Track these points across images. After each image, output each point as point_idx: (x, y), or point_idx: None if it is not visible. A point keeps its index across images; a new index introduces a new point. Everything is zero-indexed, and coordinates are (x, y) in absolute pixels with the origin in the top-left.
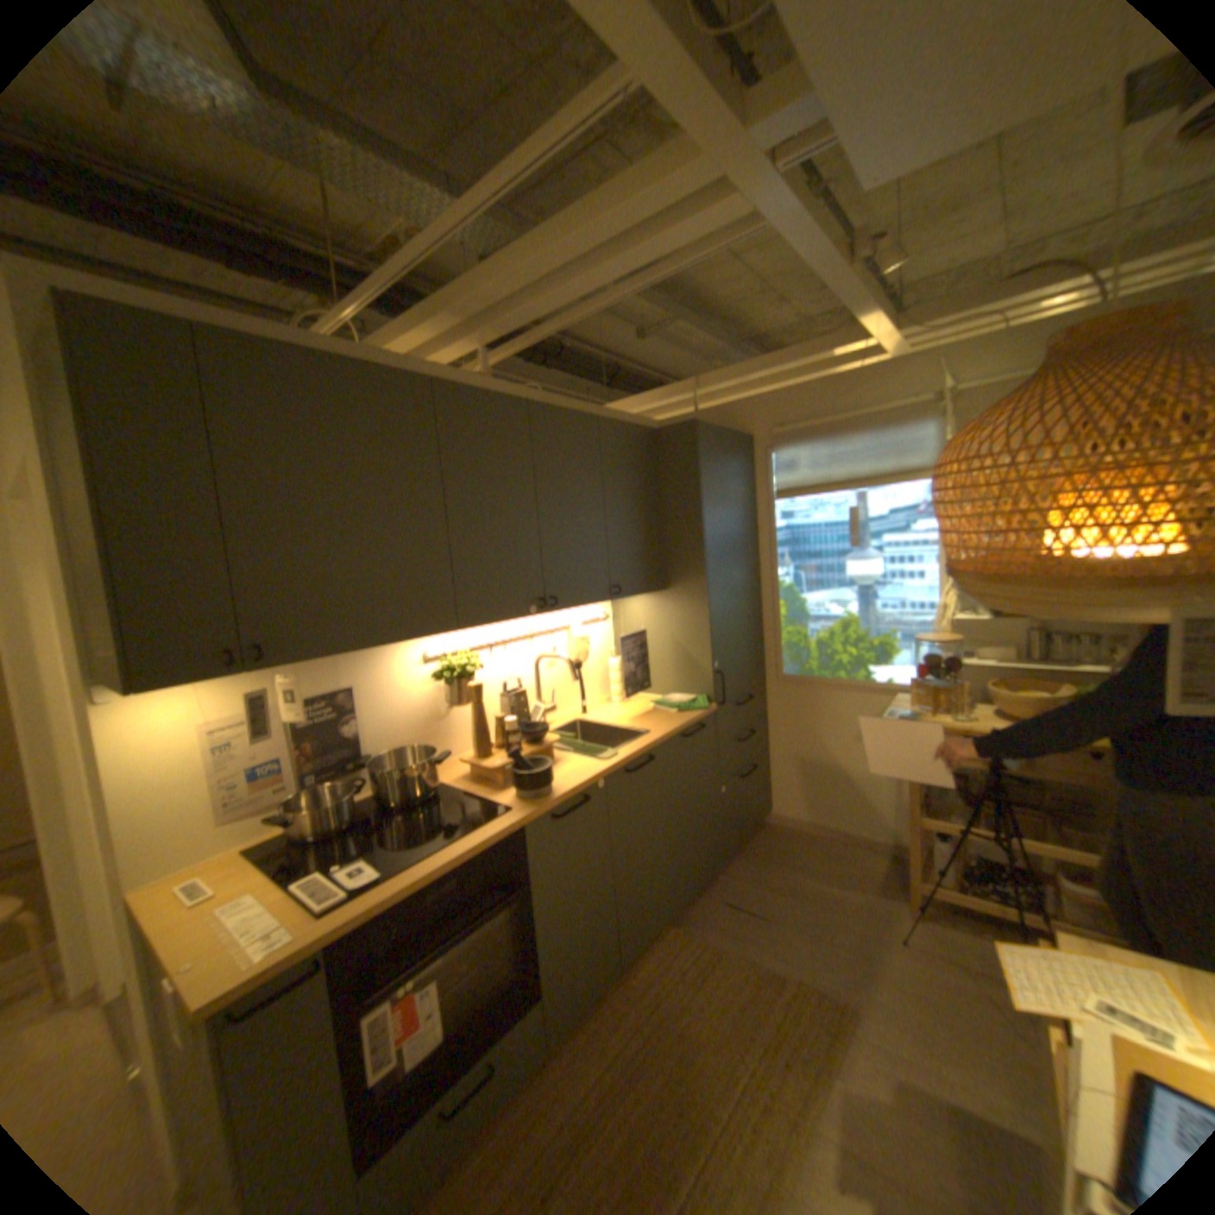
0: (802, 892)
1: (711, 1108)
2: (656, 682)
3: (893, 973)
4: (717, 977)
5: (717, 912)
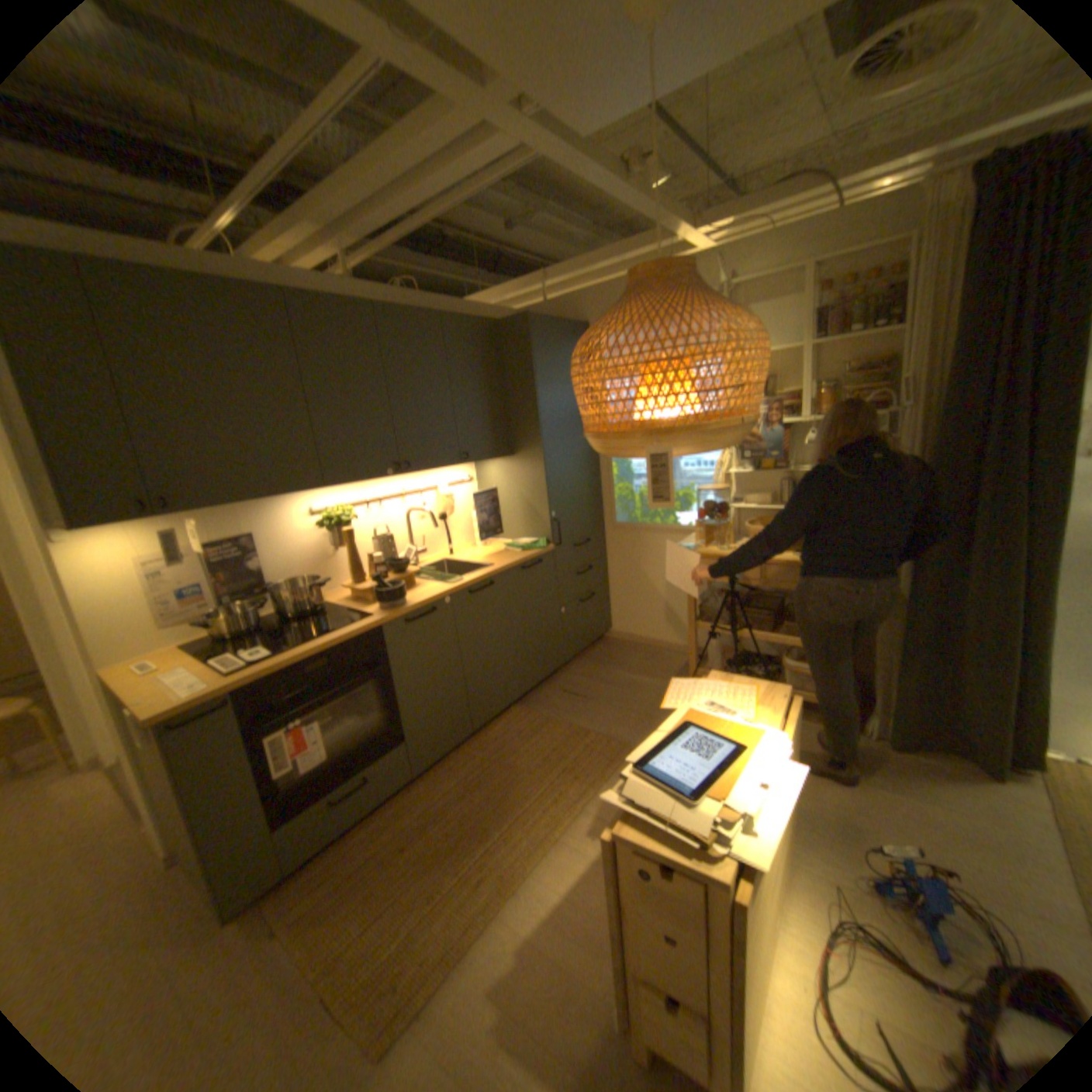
0: (619, 681)
1: (519, 803)
2: (511, 531)
3: None
4: (543, 733)
5: (554, 696)
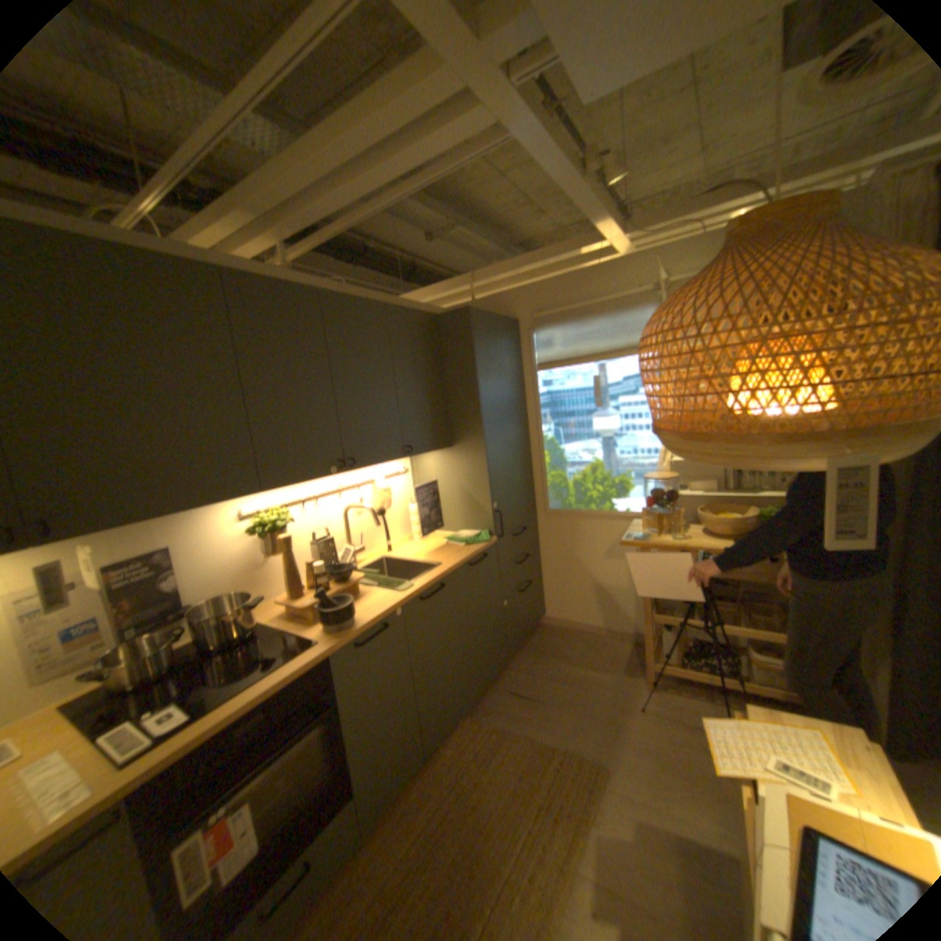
0: (568, 677)
1: (495, 866)
2: (449, 521)
3: (634, 735)
4: (502, 754)
5: (502, 700)
